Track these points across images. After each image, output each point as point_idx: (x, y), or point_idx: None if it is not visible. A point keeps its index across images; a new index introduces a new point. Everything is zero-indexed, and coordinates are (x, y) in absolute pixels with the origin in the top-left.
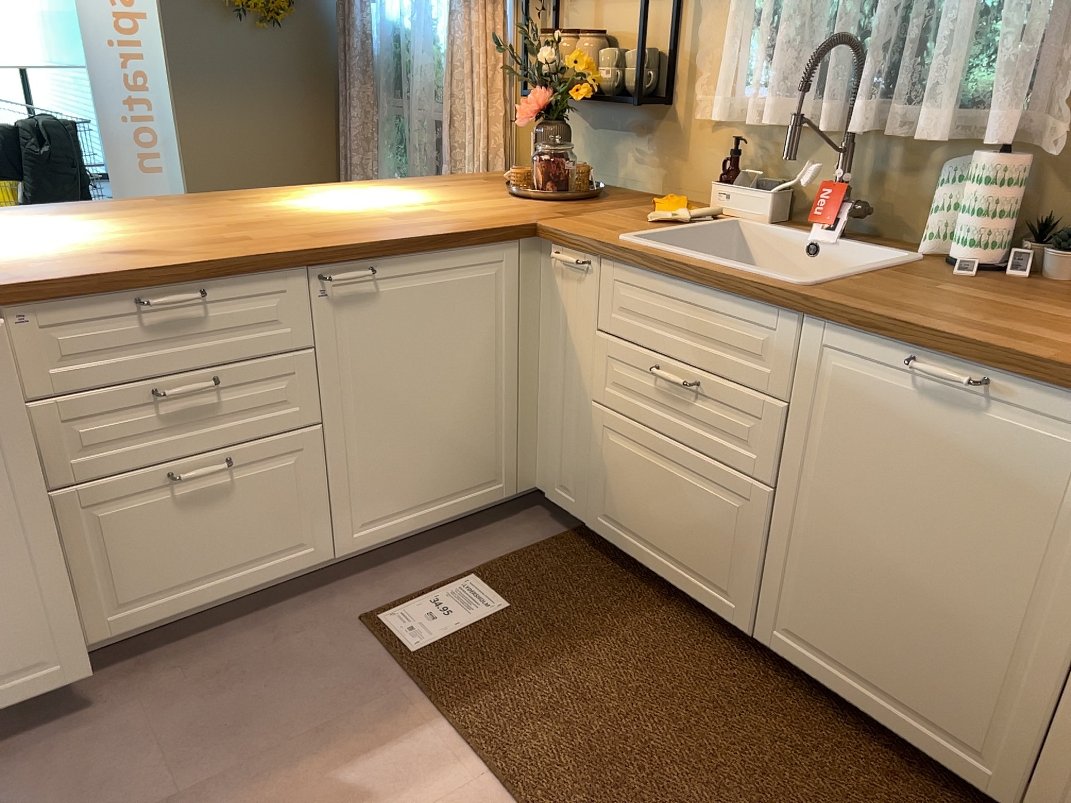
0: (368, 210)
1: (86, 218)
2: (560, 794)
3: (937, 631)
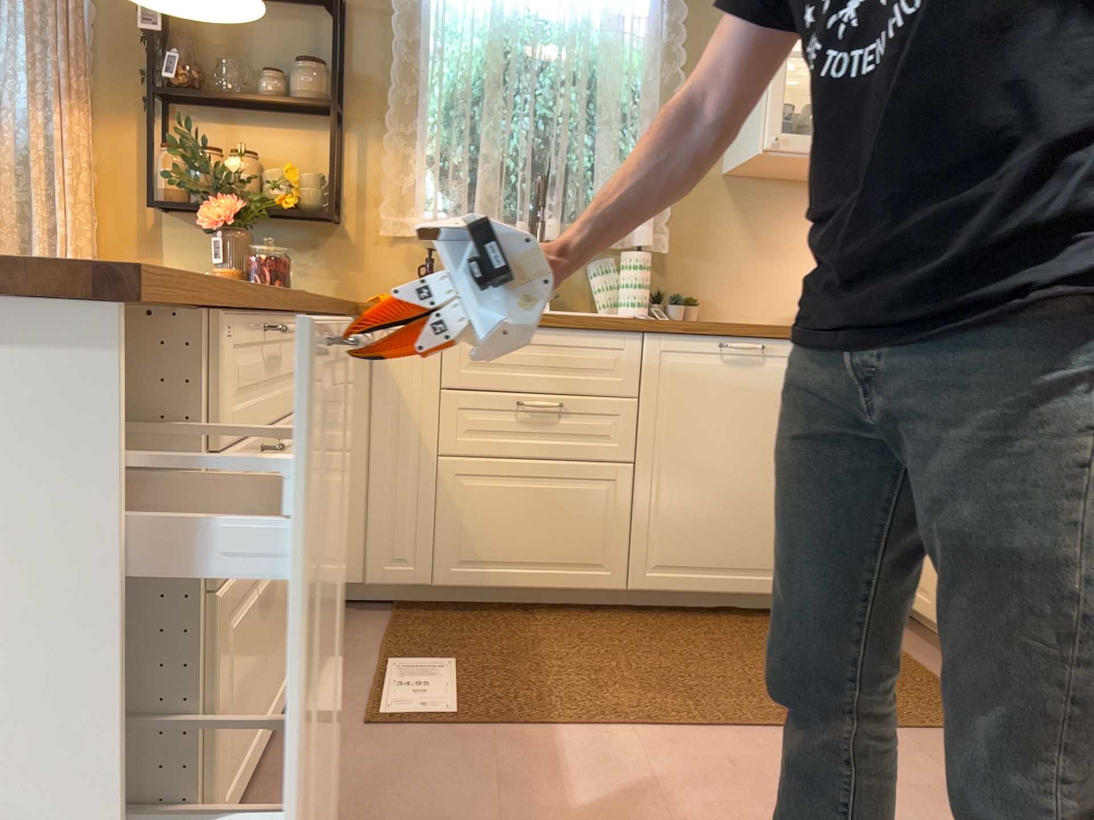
0: None
1: None
2: (677, 711)
3: (758, 507)
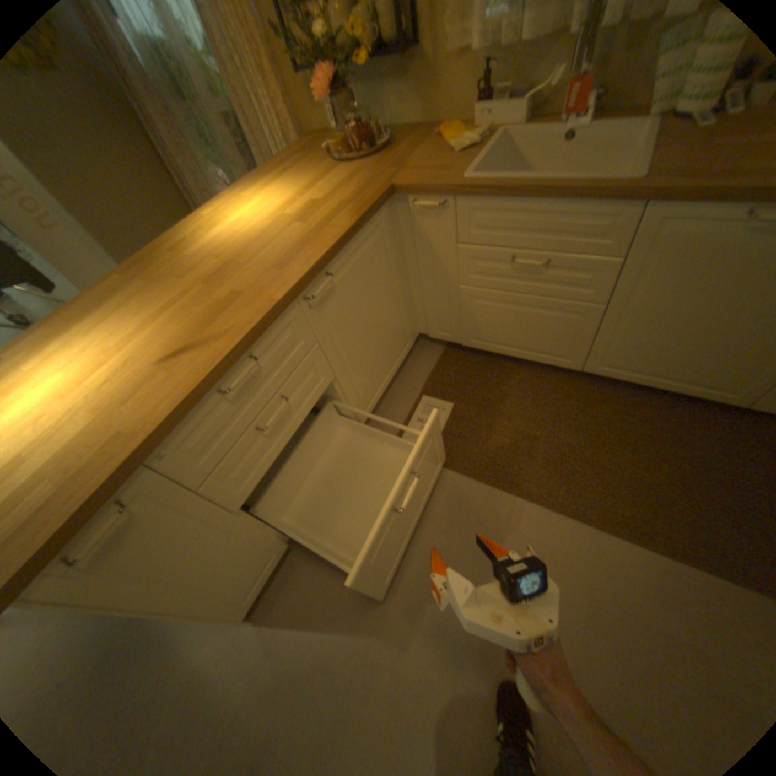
0: (271, 220)
1: (90, 322)
2: (552, 491)
3: (719, 350)
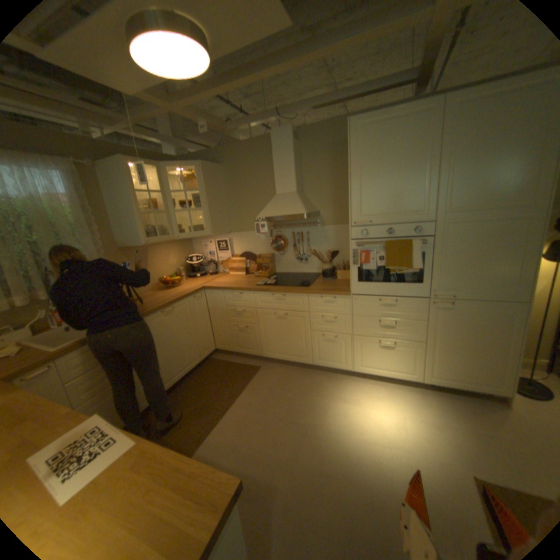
0: None
1: None
2: (211, 420)
3: (183, 350)
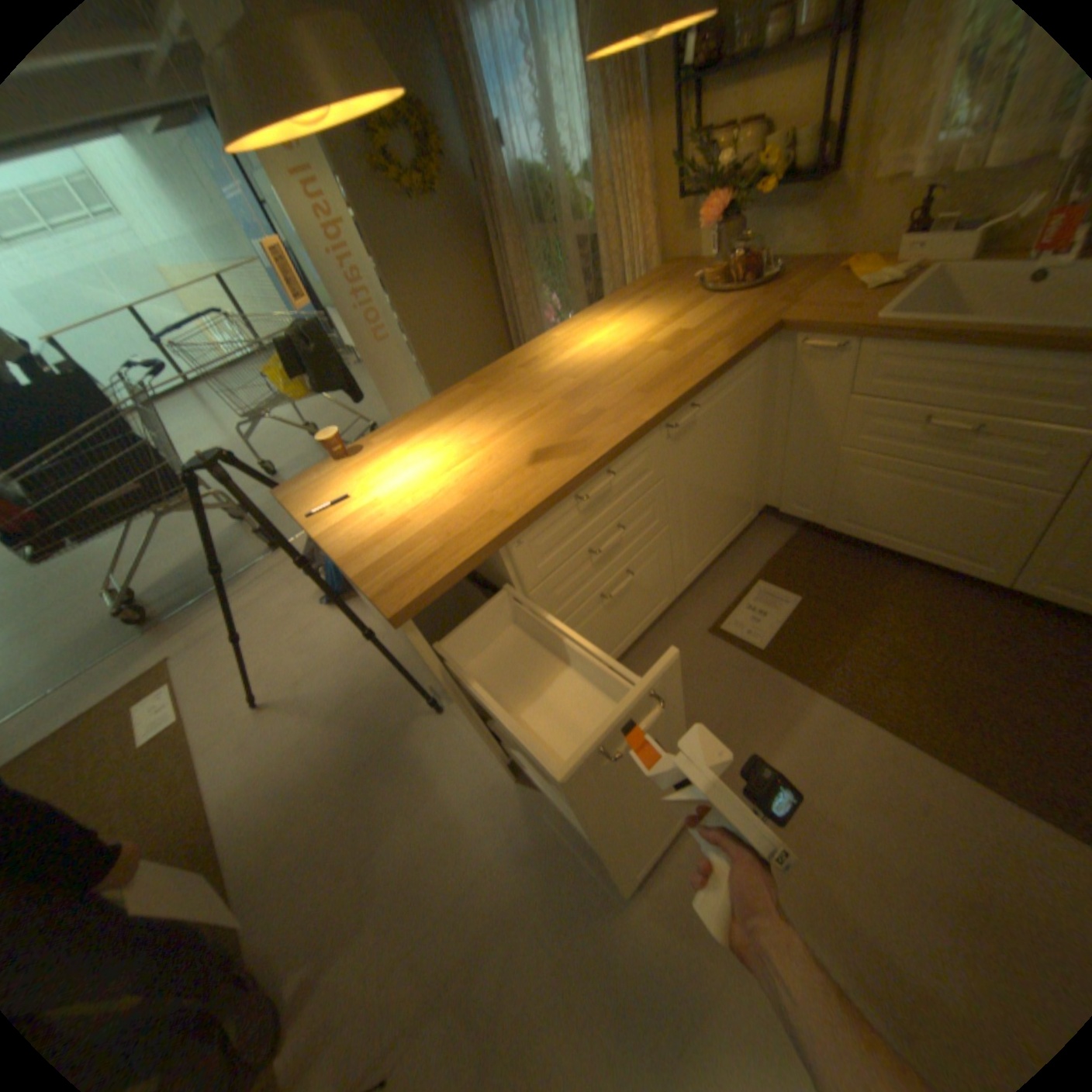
0: (632, 346)
1: (449, 423)
2: (939, 734)
3: None
